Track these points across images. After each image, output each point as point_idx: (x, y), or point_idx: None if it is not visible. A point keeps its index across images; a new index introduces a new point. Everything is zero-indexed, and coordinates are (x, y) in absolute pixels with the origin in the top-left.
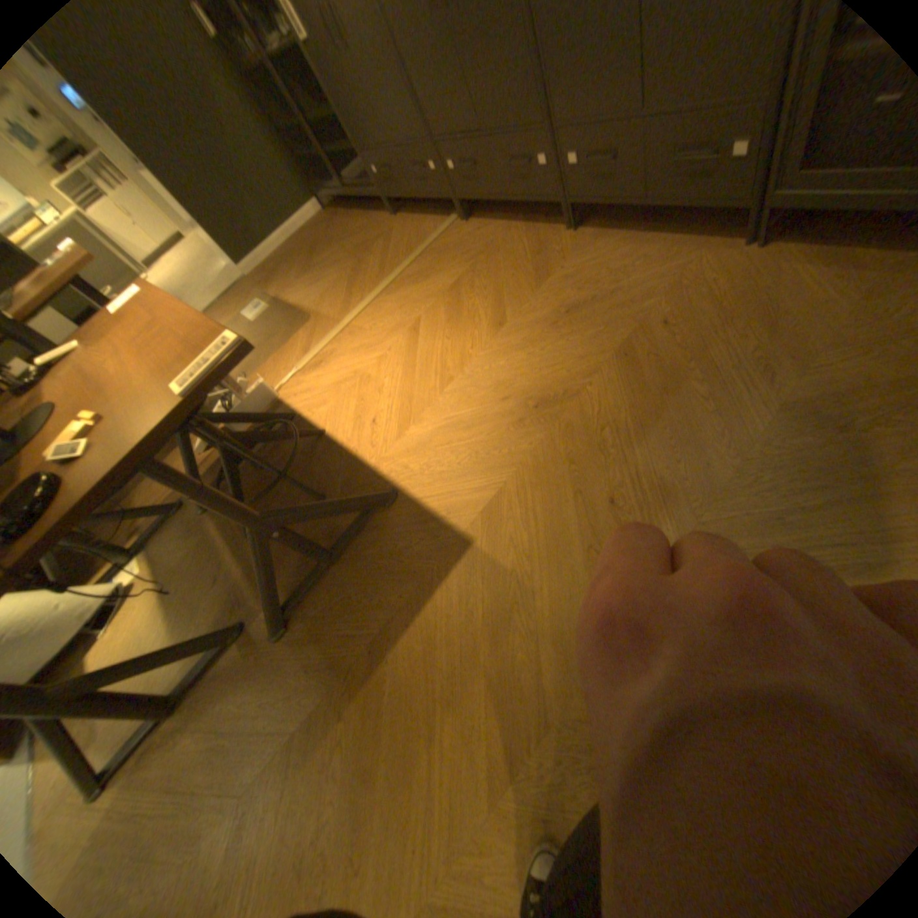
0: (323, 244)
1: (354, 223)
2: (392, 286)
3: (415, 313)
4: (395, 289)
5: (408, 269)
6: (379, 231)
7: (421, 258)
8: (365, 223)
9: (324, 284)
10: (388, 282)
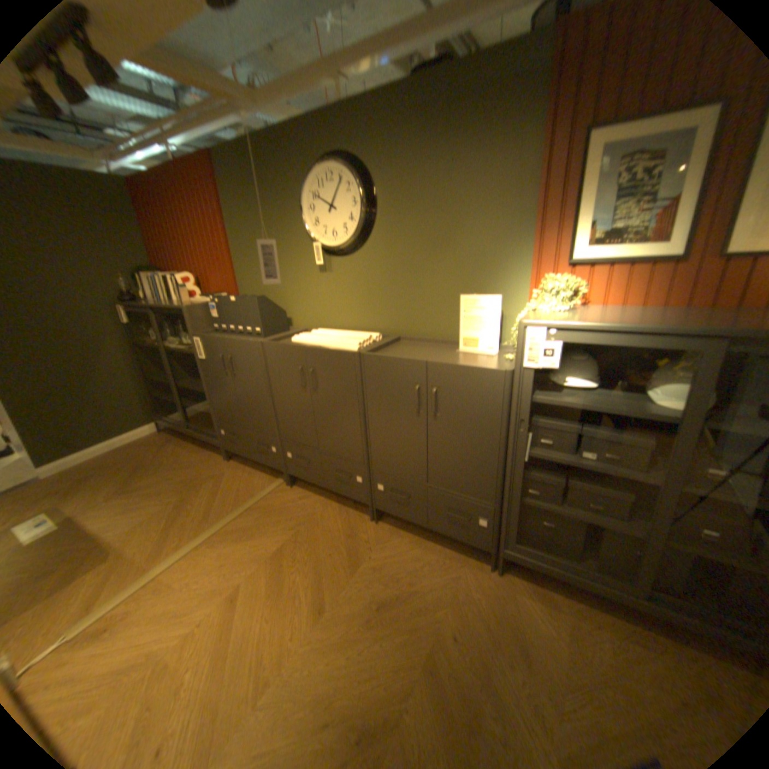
0: (148, 469)
1: (187, 457)
2: (213, 539)
3: (234, 580)
4: (216, 543)
5: (233, 523)
6: (209, 474)
7: (247, 515)
8: (198, 461)
9: (138, 516)
10: (210, 534)
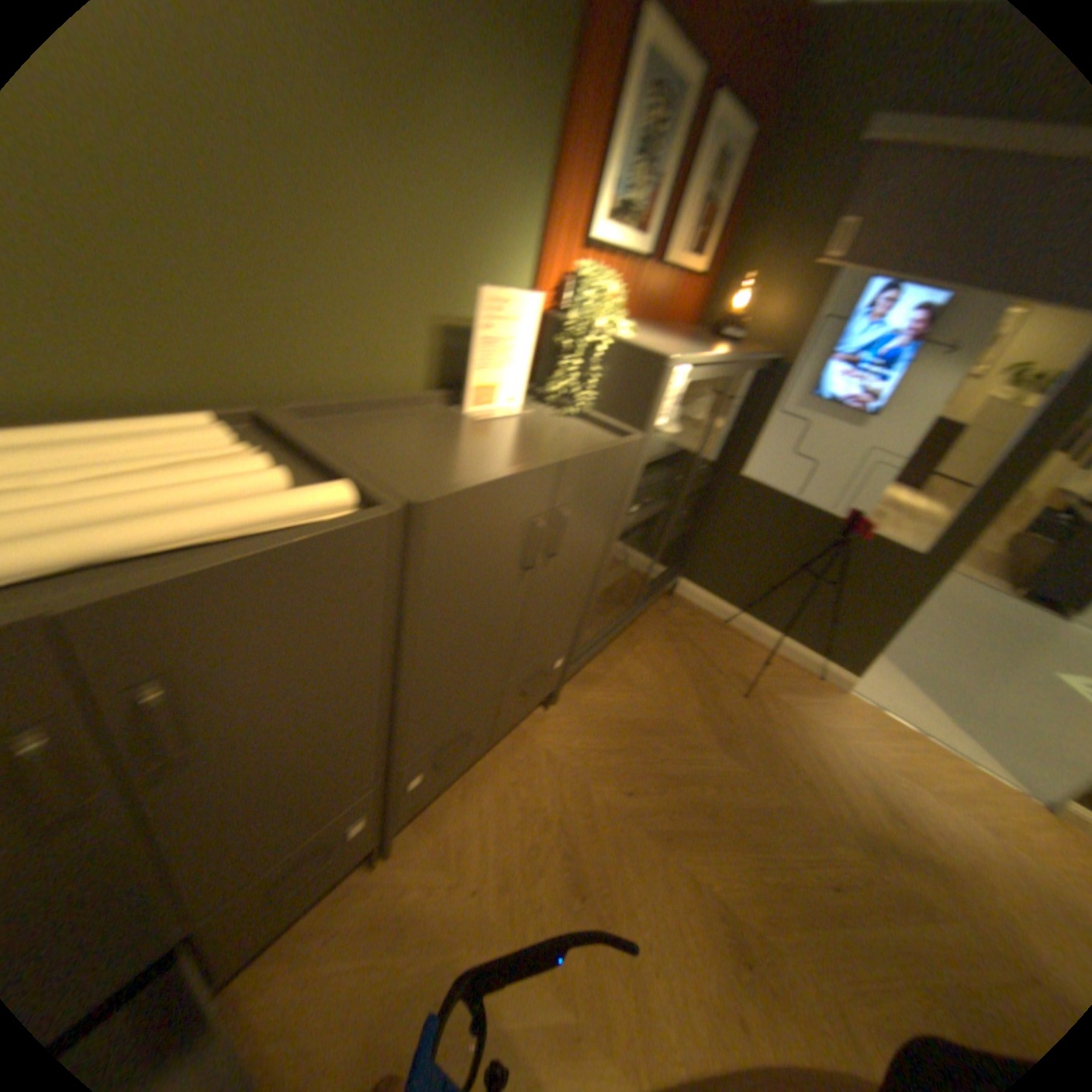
0: None
1: None
2: None
3: None
4: None
5: None
6: None
7: None
8: None
9: None
10: None
